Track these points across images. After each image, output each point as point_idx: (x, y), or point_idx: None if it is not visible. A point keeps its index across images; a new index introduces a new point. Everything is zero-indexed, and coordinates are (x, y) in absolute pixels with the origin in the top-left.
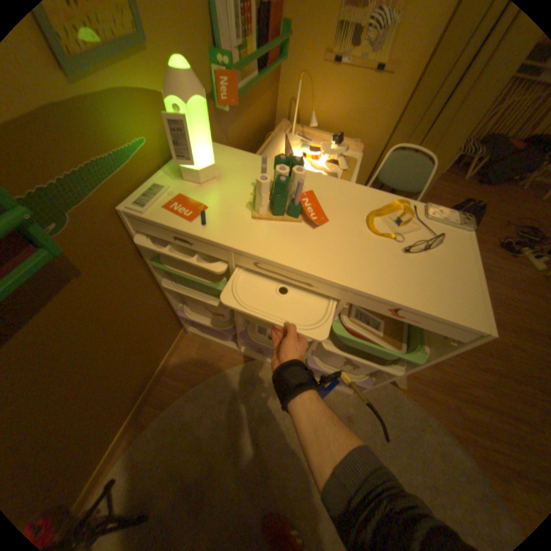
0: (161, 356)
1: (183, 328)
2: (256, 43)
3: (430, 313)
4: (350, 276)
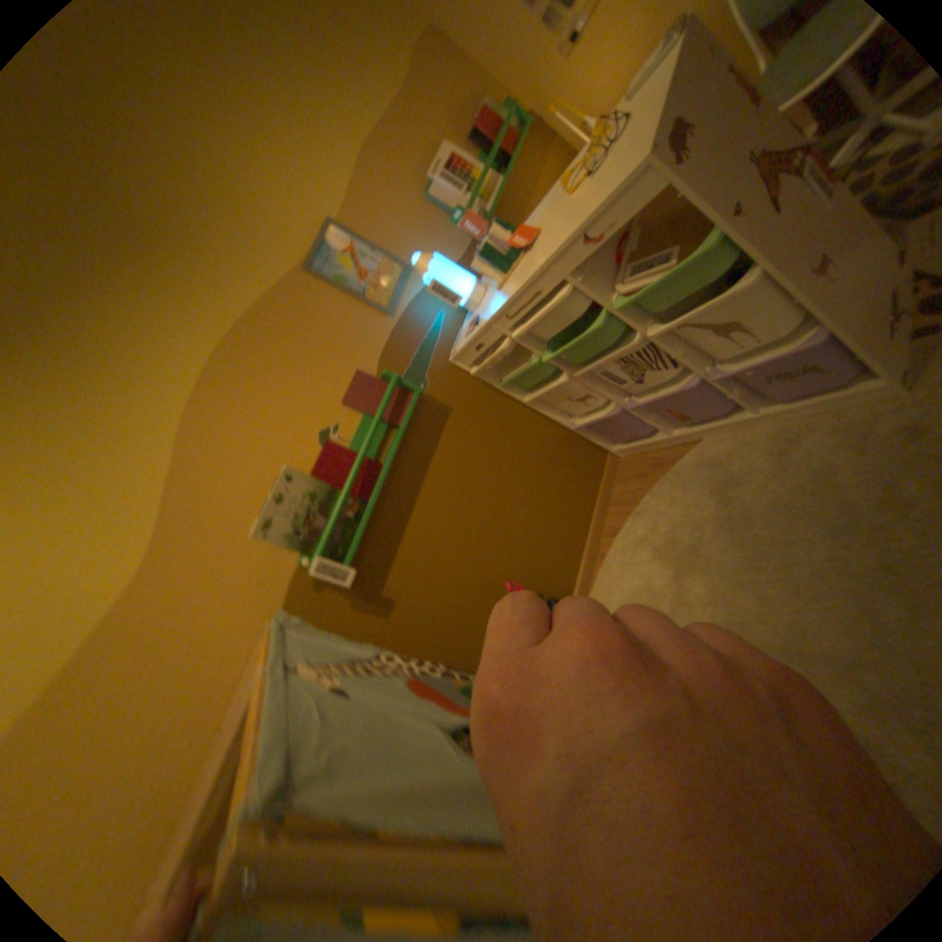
0: (593, 484)
1: (611, 453)
2: (484, 163)
3: (597, 209)
4: (545, 256)
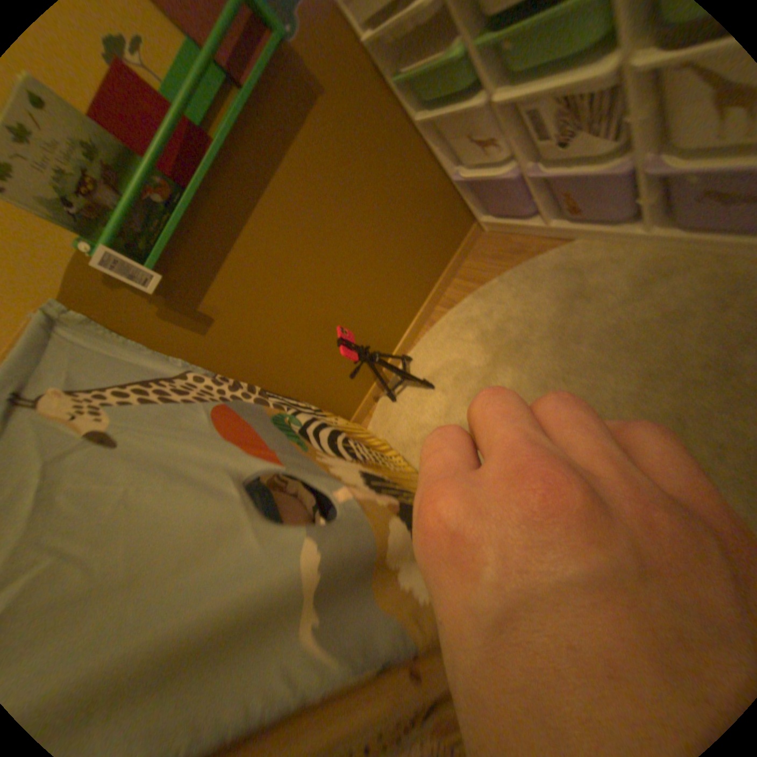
0: (448, 251)
1: (477, 222)
2: None
3: None
4: None
